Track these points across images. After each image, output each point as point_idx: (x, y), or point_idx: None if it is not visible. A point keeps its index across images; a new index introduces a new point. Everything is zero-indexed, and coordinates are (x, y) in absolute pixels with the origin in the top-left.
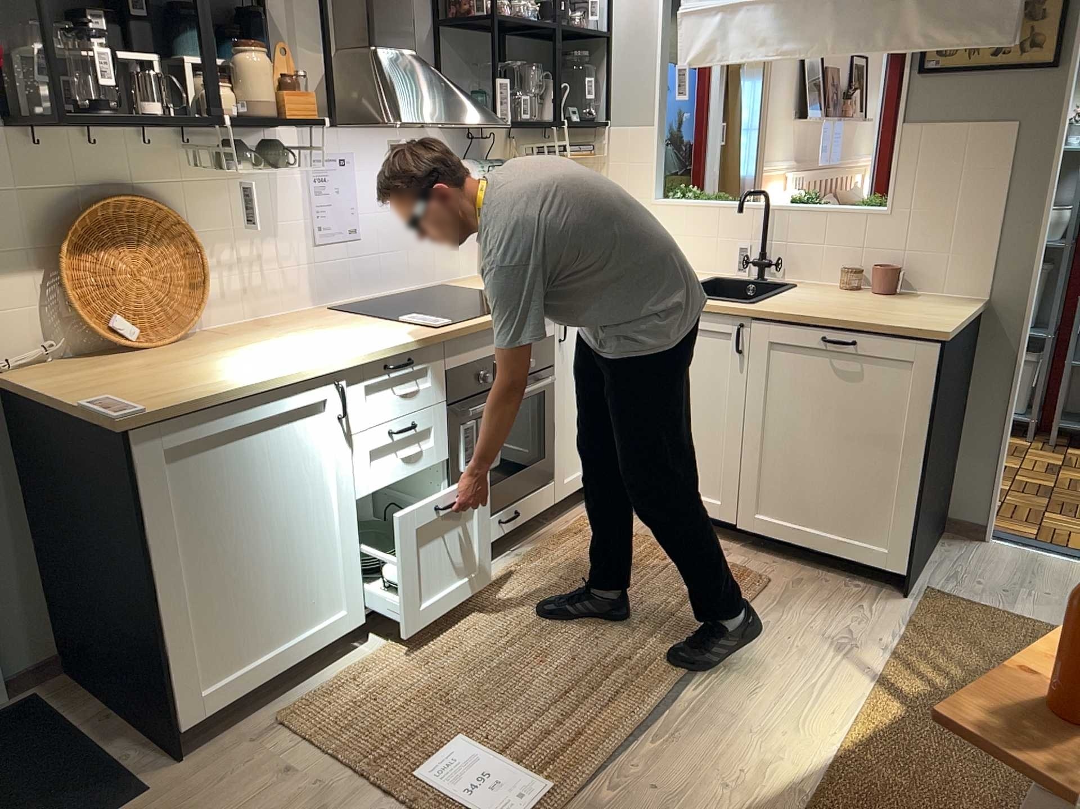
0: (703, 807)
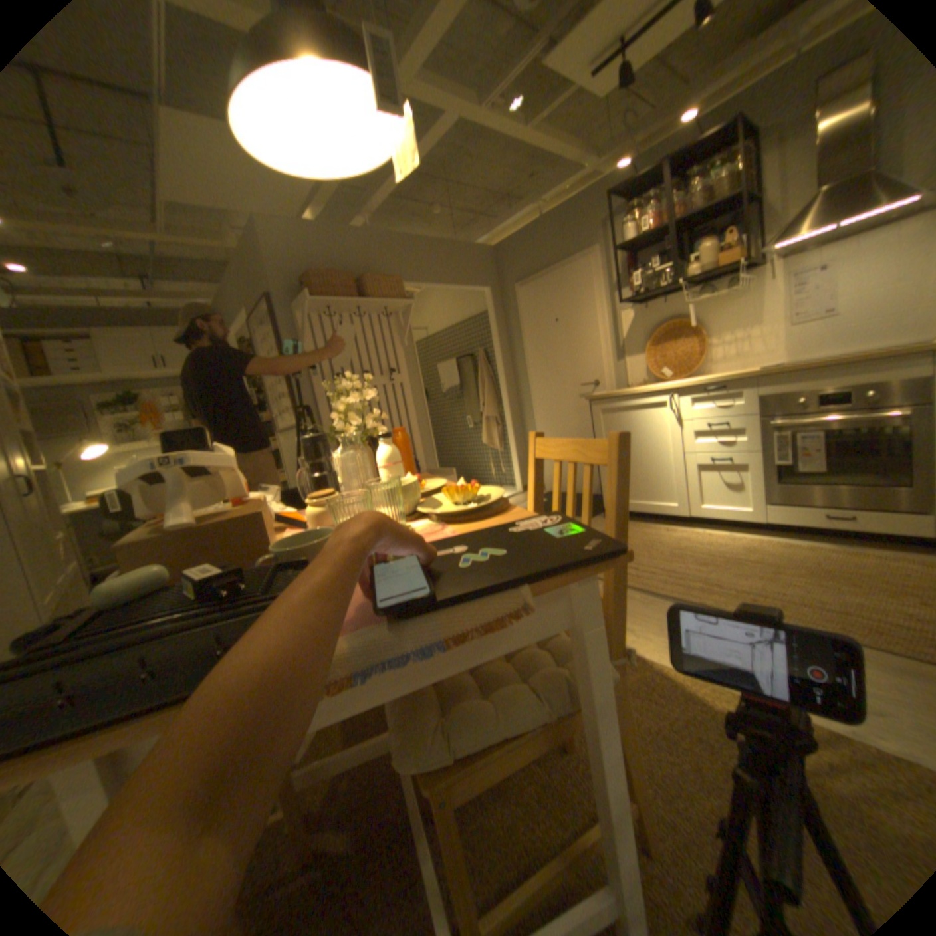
0: None
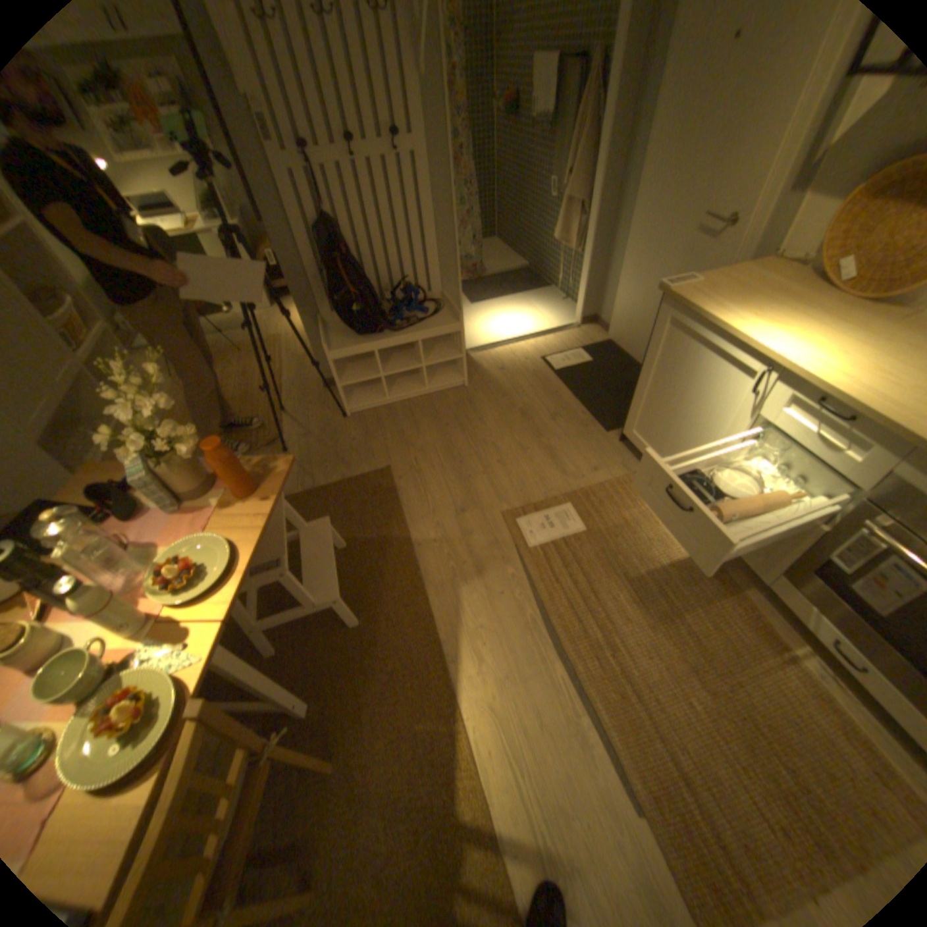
0: (479, 606)
